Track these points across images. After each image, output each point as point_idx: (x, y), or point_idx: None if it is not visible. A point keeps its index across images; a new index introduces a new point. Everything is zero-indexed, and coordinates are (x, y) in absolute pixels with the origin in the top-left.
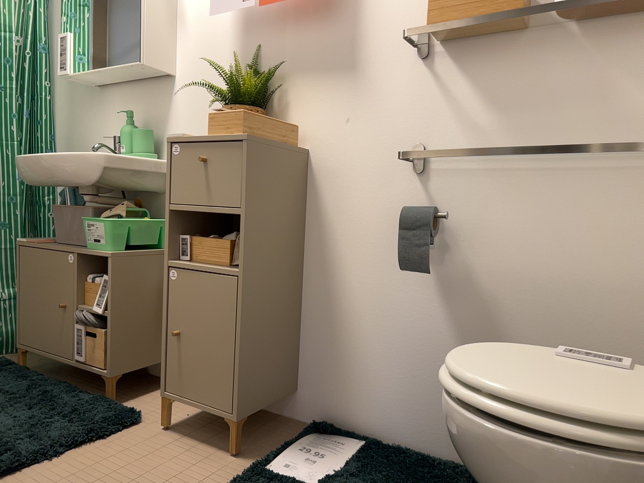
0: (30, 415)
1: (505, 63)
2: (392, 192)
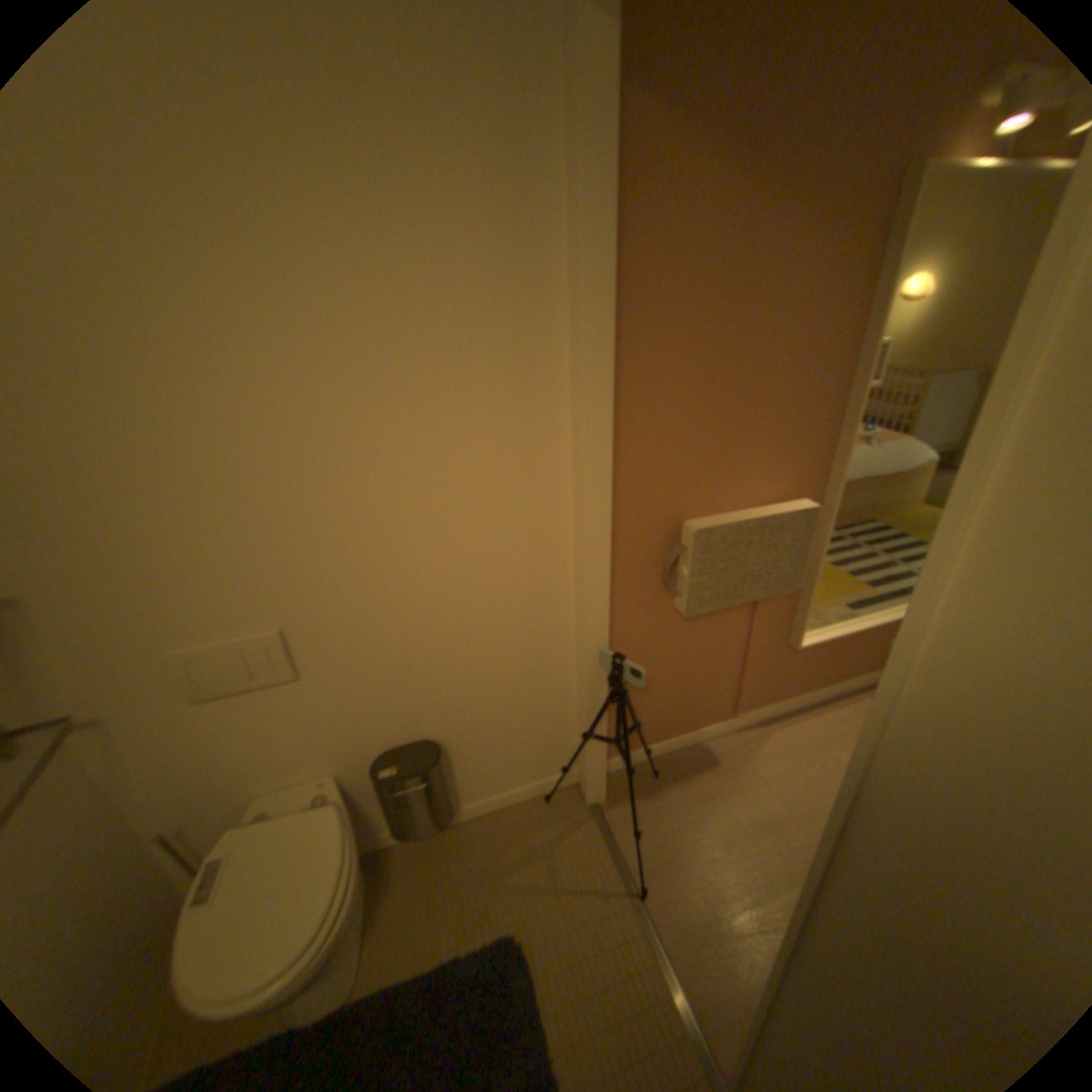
0: None
1: None
2: None
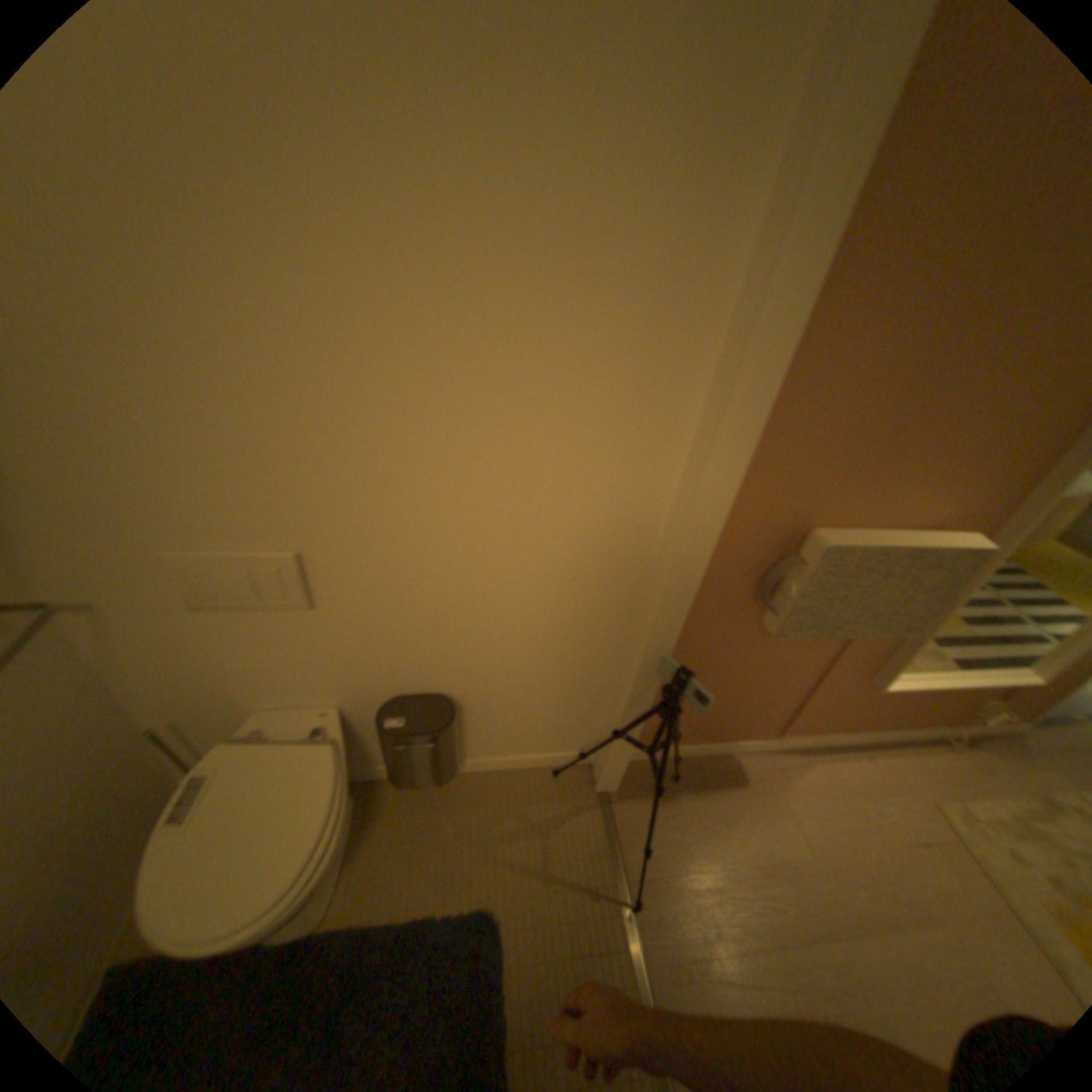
0: None
1: None
2: None
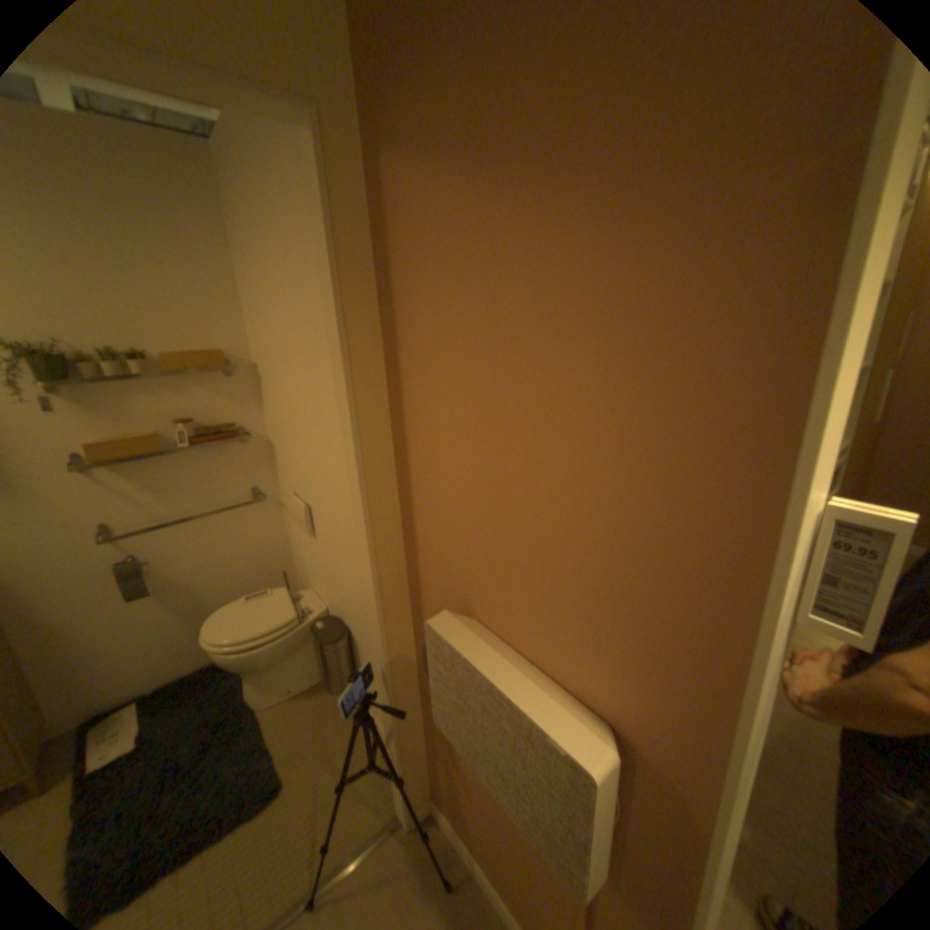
0: None
1: (152, 468)
2: (89, 559)
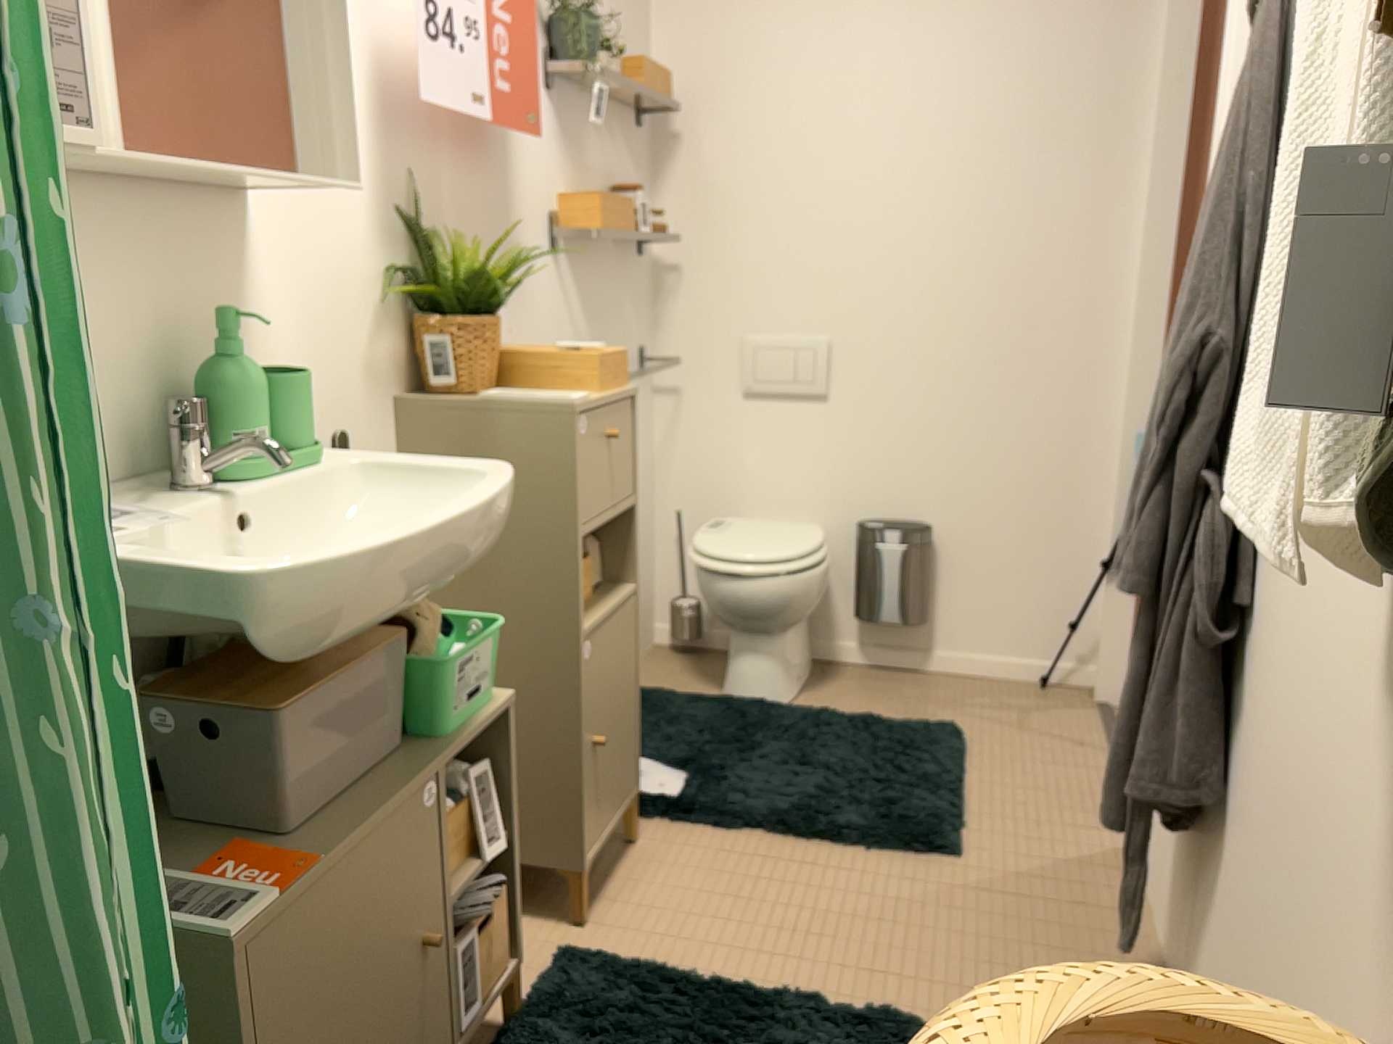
0: None
1: (593, 280)
2: None
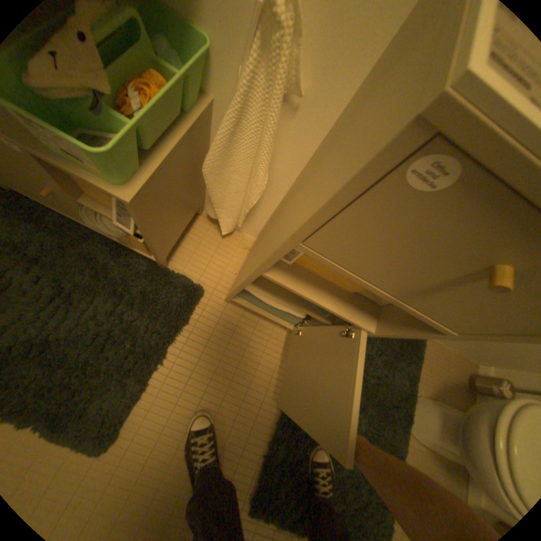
0: (105, 310)
1: None
2: None
